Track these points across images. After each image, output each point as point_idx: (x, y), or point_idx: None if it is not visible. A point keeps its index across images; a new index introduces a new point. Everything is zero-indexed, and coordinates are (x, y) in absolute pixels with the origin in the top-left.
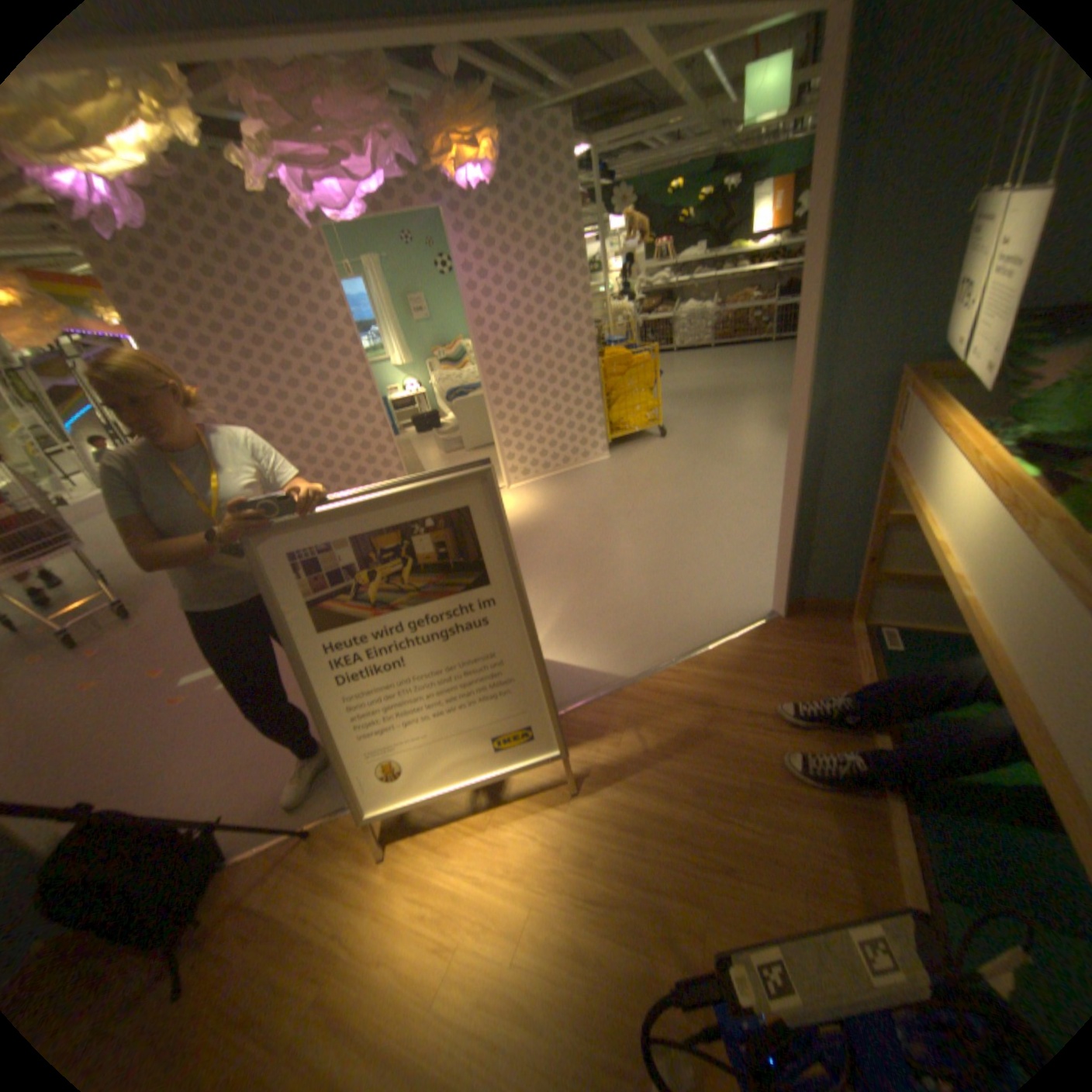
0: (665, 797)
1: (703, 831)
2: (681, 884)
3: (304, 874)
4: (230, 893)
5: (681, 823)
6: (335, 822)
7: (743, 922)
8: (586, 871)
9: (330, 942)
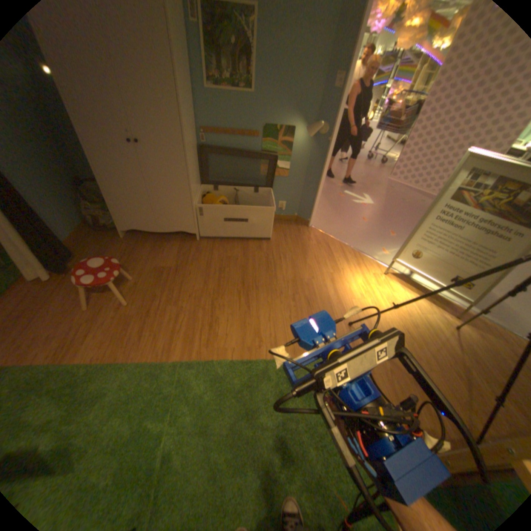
0: (460, 347)
1: (464, 365)
2: (439, 360)
3: (343, 253)
4: (327, 241)
5: (458, 356)
6: (357, 252)
7: (449, 385)
8: (413, 327)
9: (340, 269)
